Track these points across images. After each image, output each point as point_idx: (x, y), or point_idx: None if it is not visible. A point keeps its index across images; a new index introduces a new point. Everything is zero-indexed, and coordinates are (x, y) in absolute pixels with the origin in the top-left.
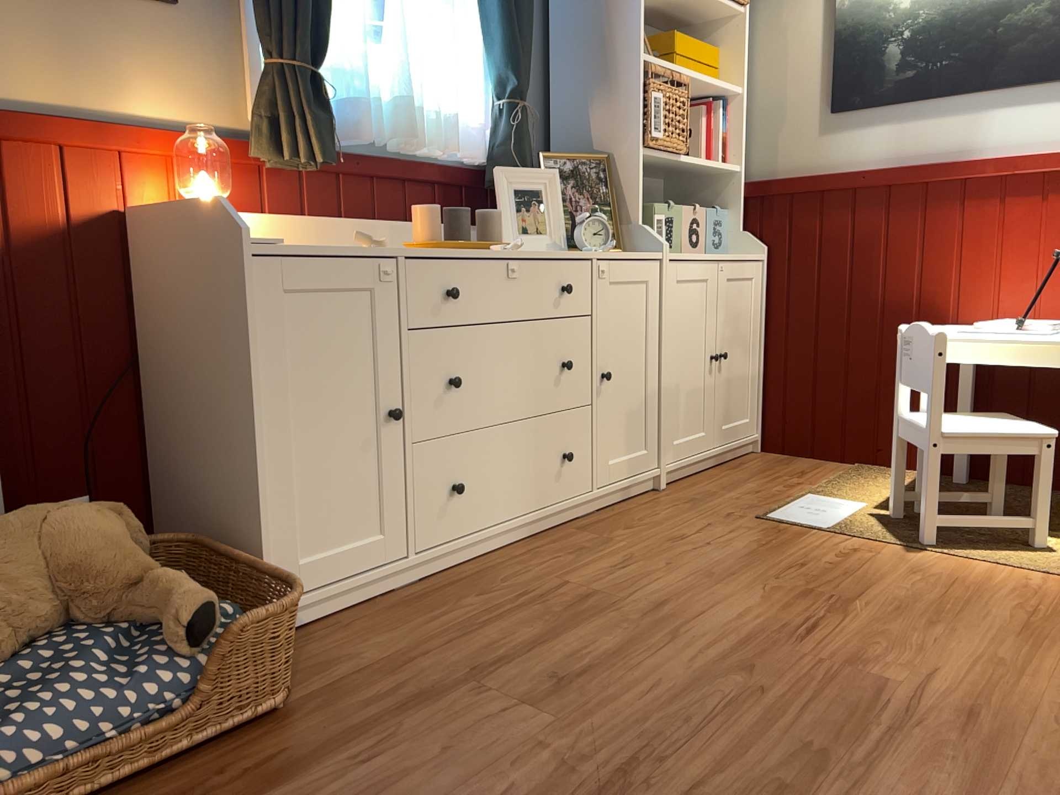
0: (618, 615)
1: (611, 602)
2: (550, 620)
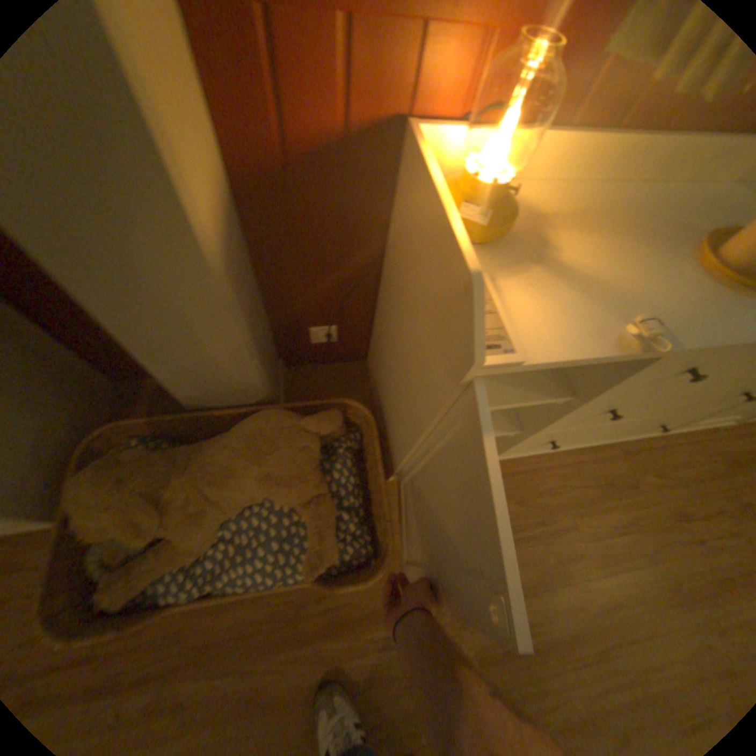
0: (584, 600)
1: (590, 577)
2: (541, 571)
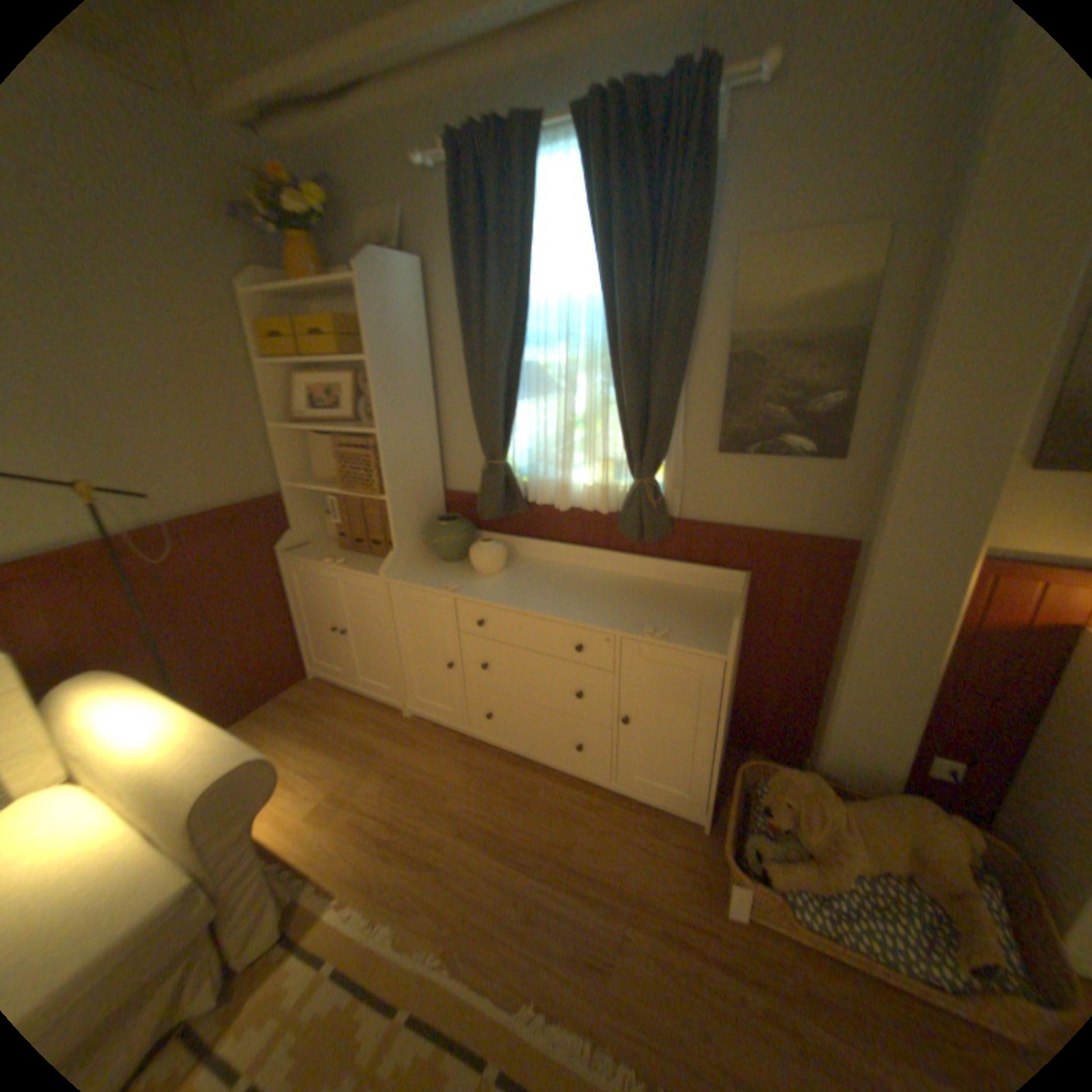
0: None
1: None
2: None
